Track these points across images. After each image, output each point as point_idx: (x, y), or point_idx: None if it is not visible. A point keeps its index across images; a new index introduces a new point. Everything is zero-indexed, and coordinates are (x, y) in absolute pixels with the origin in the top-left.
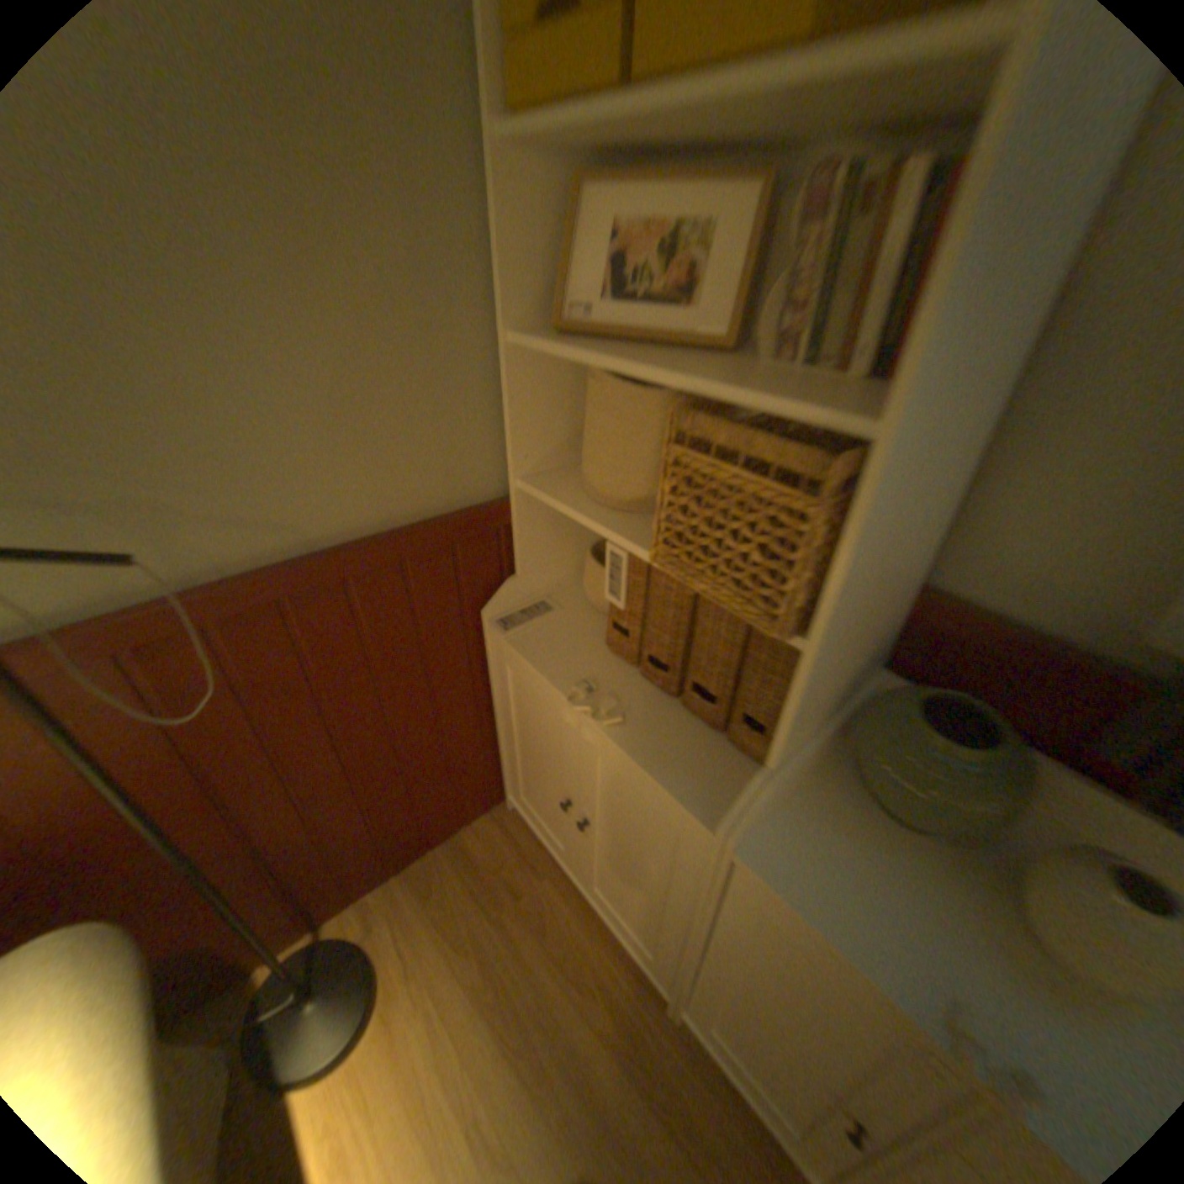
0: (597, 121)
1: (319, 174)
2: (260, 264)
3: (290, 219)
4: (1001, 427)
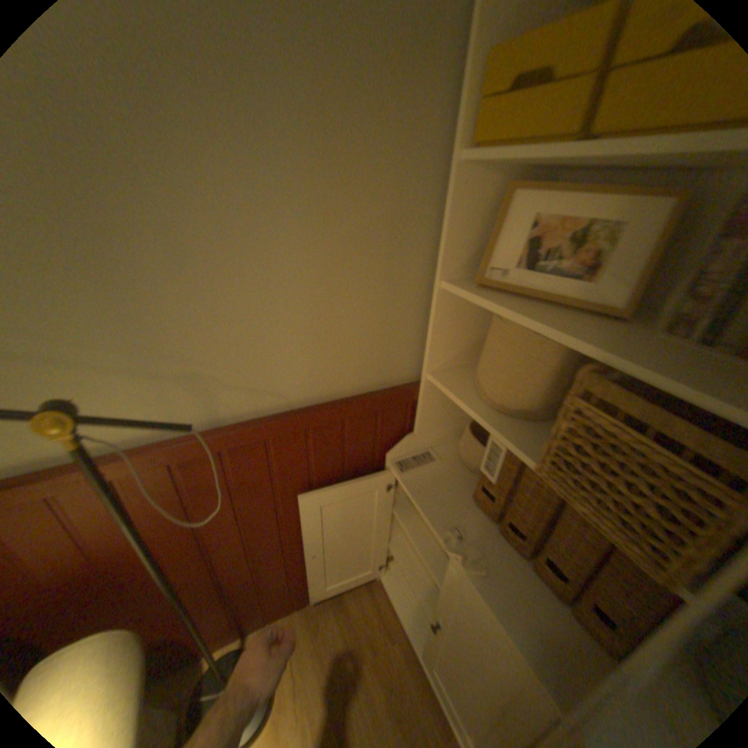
0: (548, 153)
1: (345, 184)
2: (298, 238)
3: (321, 211)
4: None
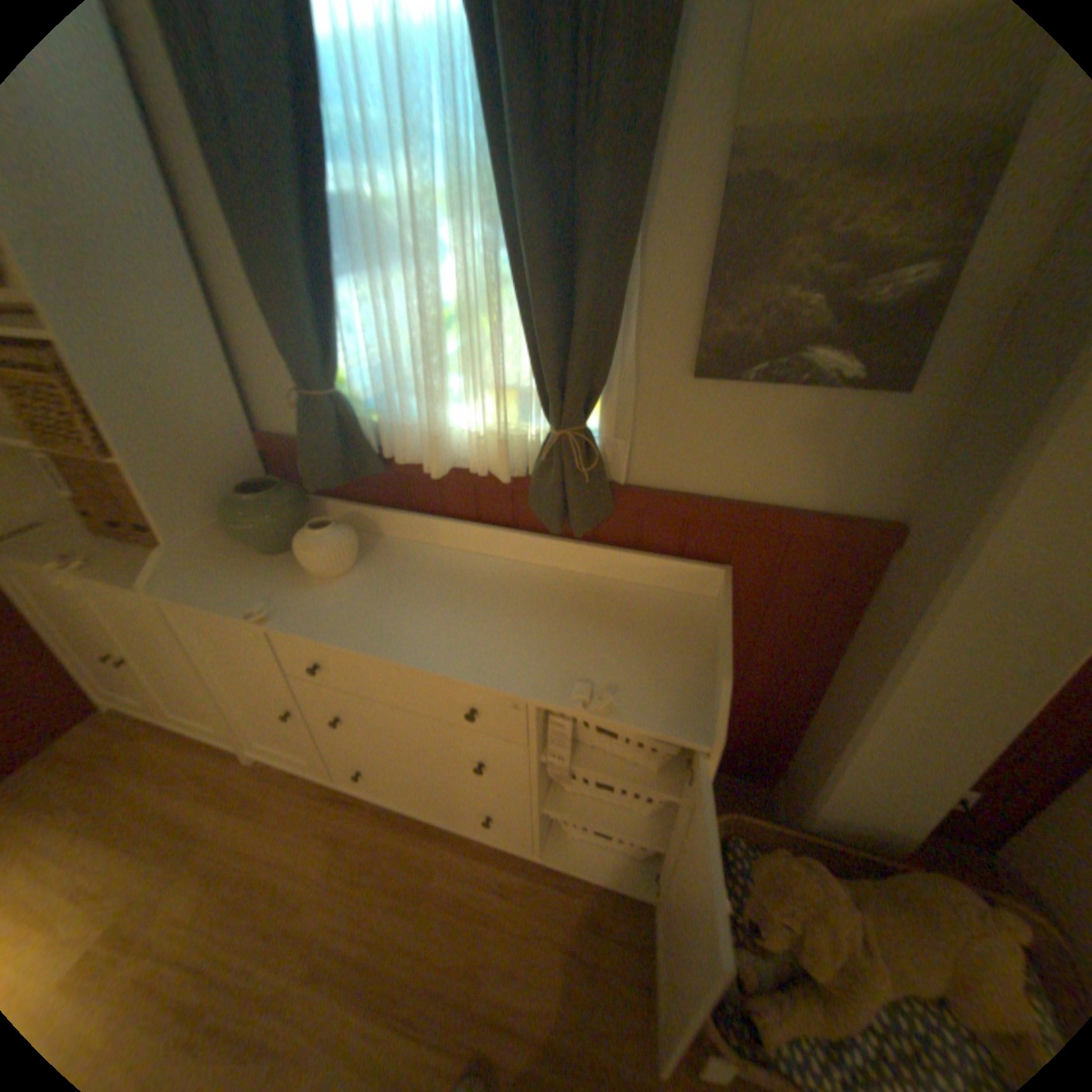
0: None
1: None
2: None
3: None
4: (211, 337)
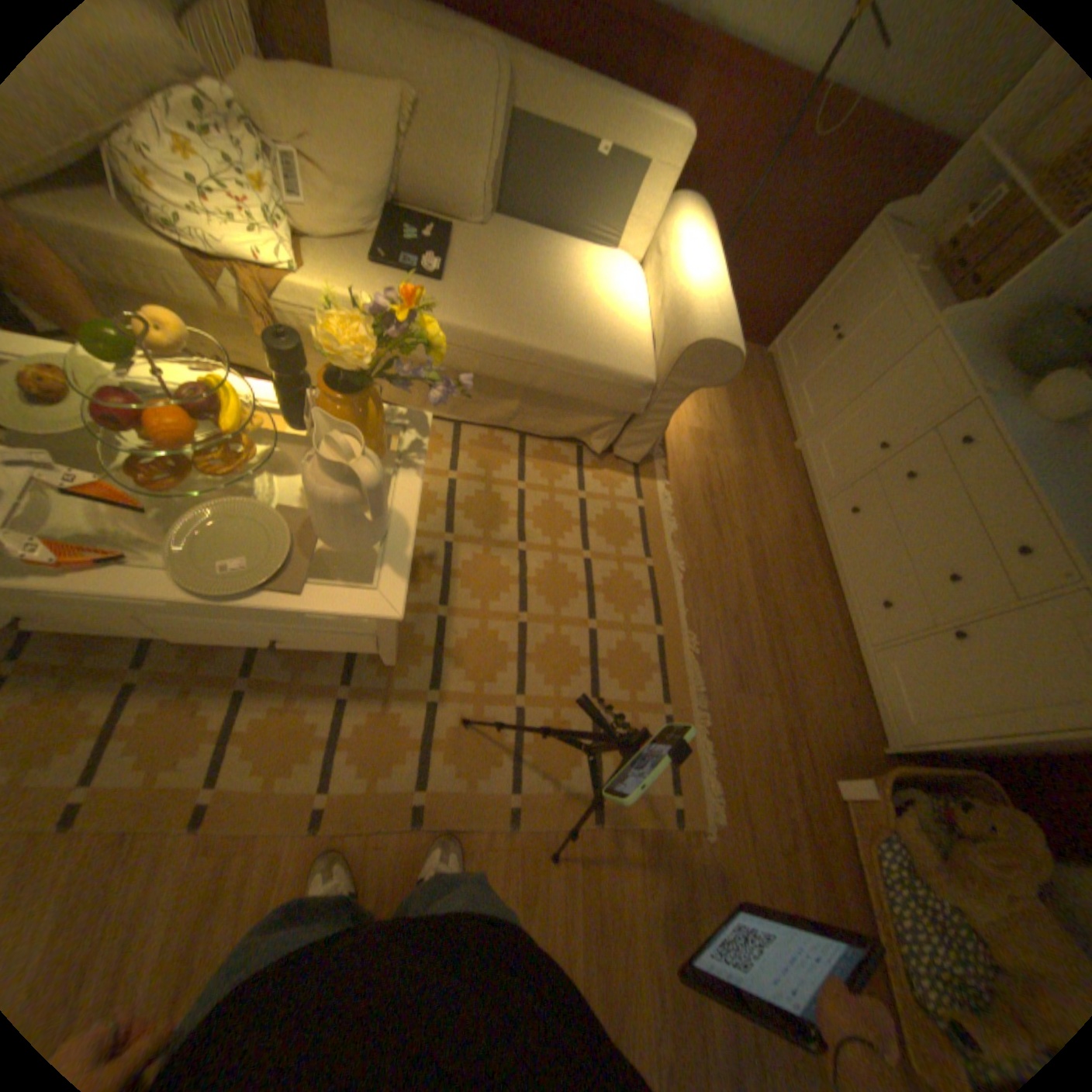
0: None
1: None
2: None
3: None
4: None
